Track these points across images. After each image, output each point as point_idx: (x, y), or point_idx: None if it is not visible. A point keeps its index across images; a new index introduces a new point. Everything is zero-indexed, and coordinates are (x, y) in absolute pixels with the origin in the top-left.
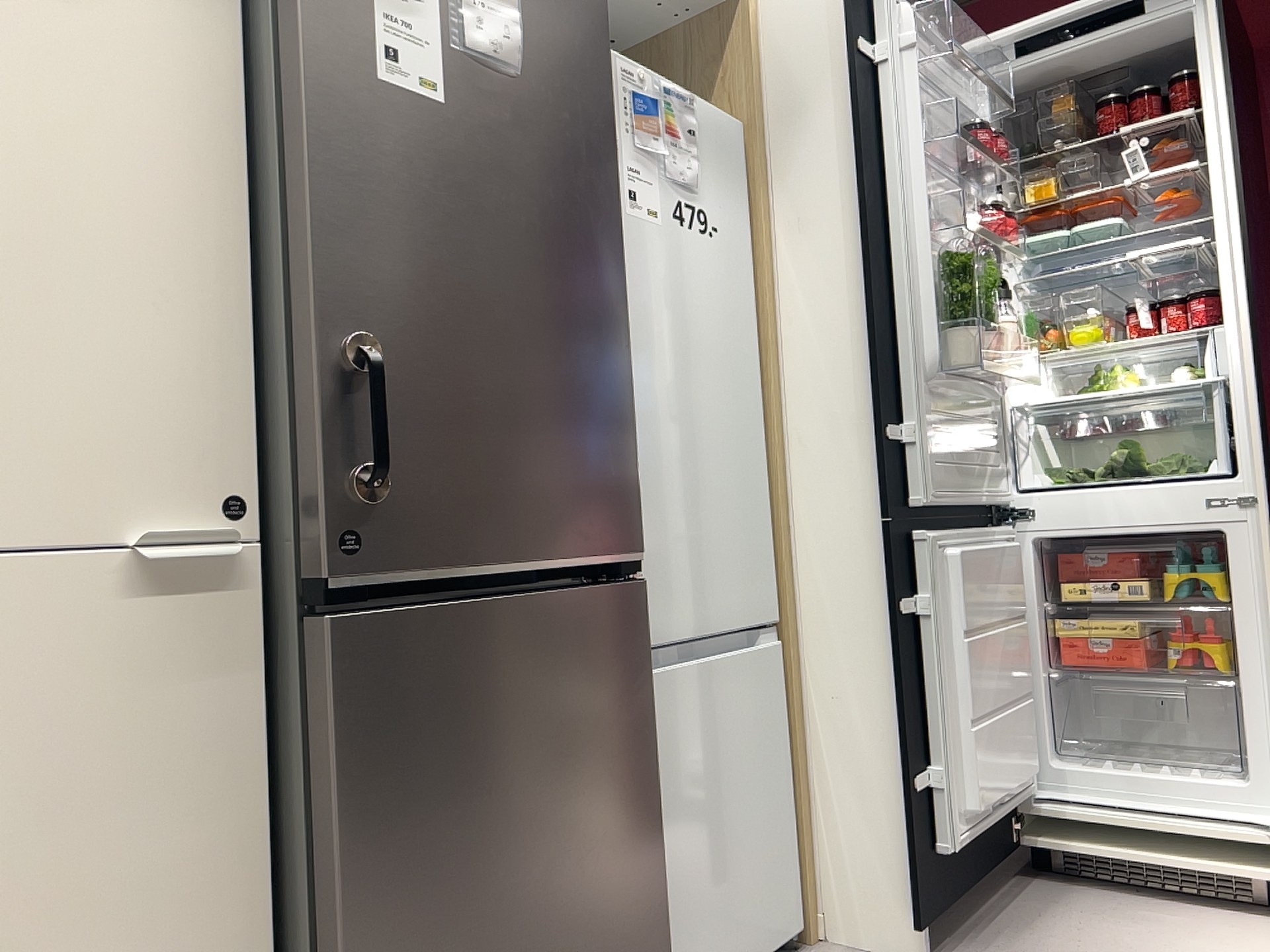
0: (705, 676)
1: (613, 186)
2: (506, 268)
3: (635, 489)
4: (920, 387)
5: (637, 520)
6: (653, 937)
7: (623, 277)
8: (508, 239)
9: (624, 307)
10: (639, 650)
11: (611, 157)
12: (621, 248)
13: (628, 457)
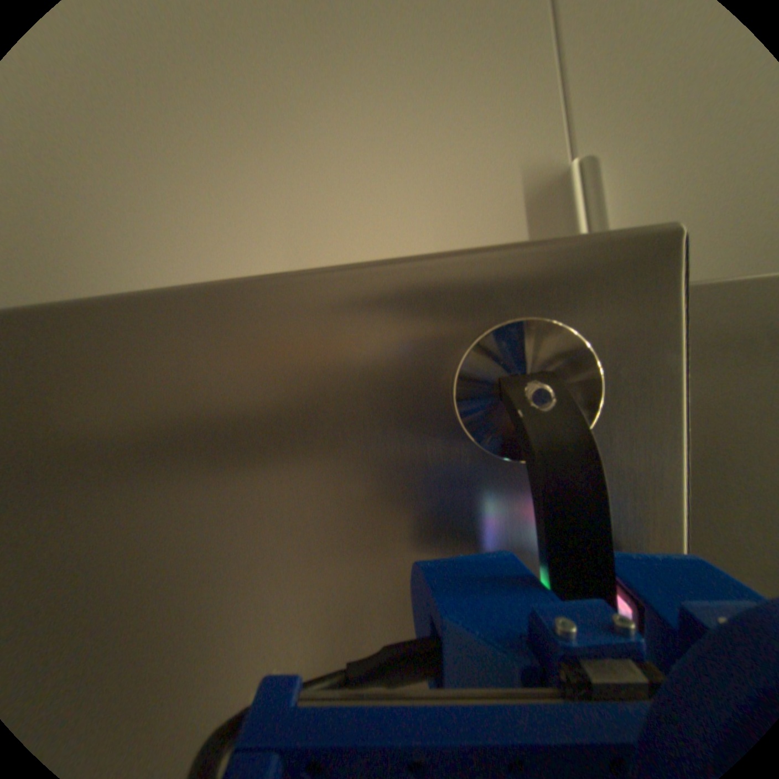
0: None
1: None
2: None
3: None
4: None
5: None
6: None
7: None
8: None
9: None
10: None
11: None
12: None
13: None
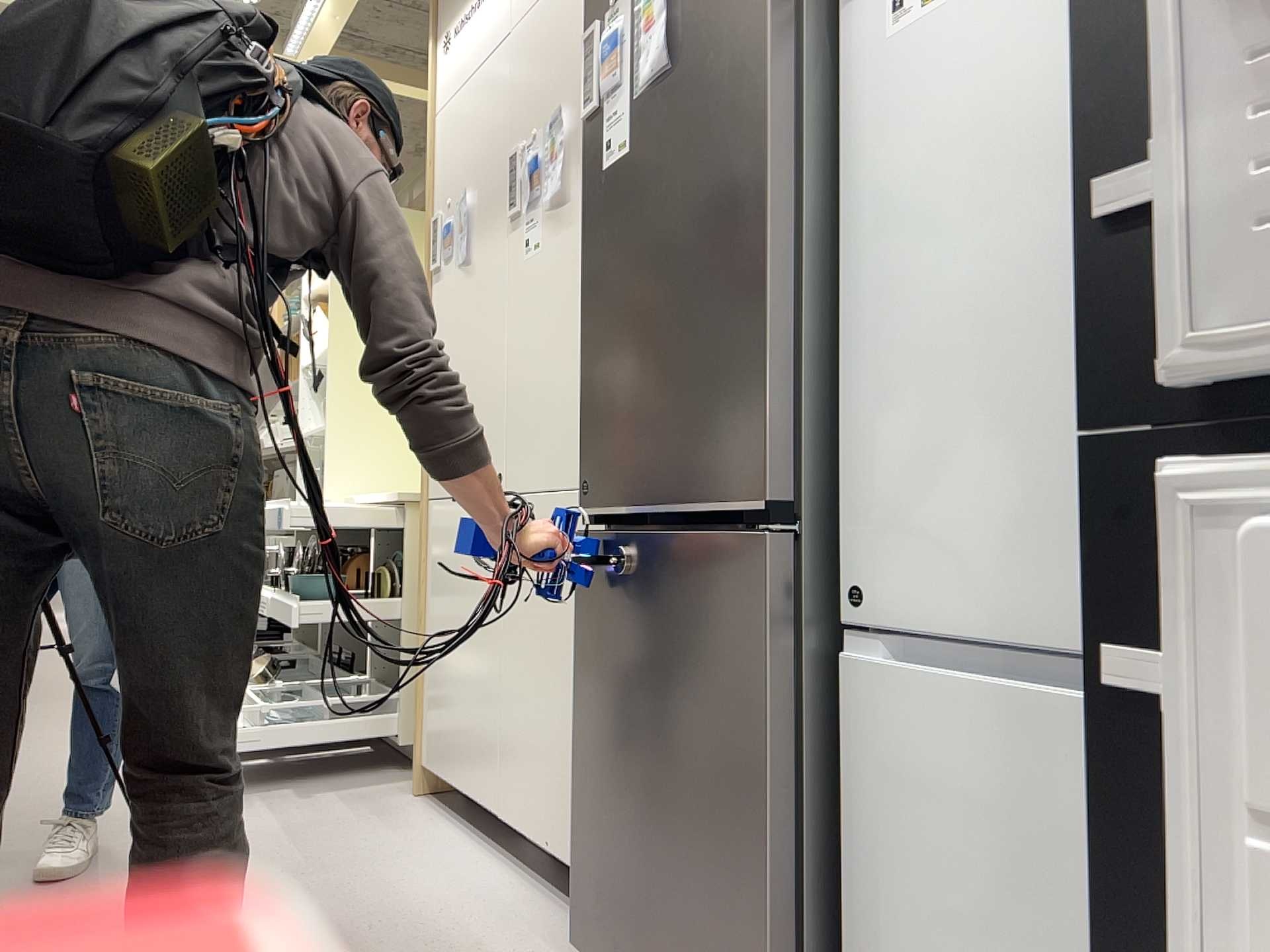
0: (992, 713)
1: (761, 79)
2: (659, 252)
3: (765, 429)
4: (1201, 14)
5: (765, 465)
6: (770, 946)
7: (767, 180)
8: (662, 225)
9: (766, 215)
10: (757, 614)
11: (761, 44)
12: (768, 145)
13: (758, 394)
